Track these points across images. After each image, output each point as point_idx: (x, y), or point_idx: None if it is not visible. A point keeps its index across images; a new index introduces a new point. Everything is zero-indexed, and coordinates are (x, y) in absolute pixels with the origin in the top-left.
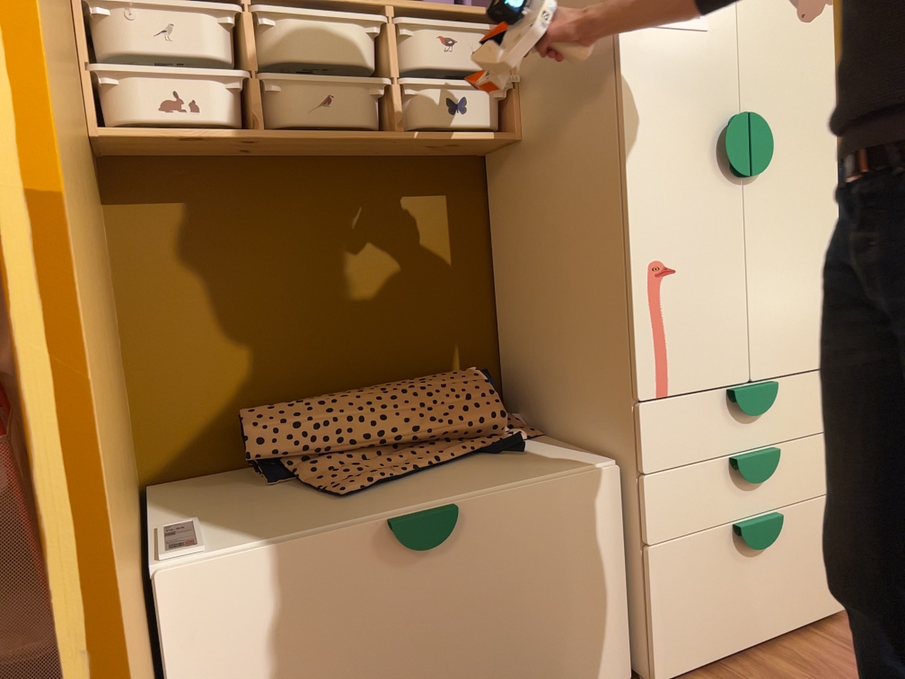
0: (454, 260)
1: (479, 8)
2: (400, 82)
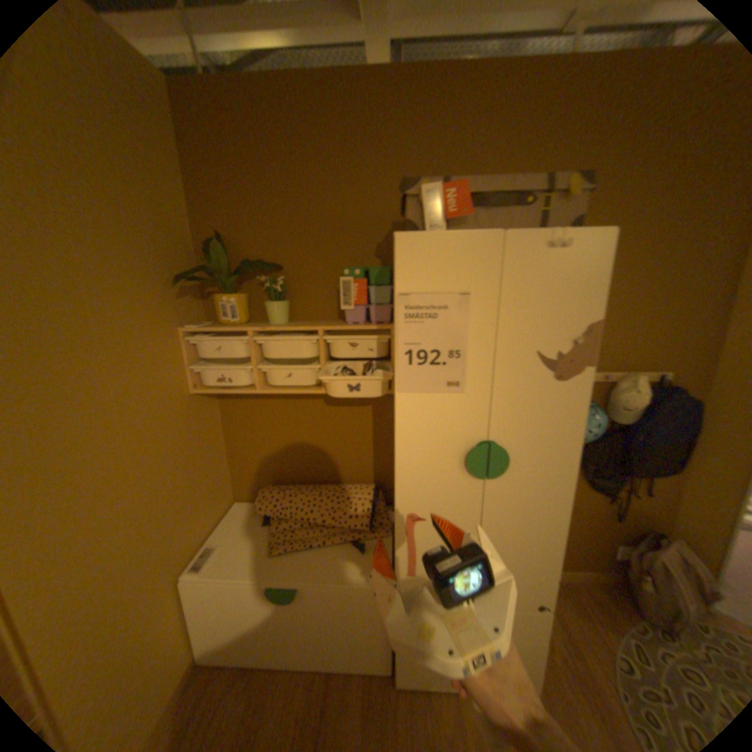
0: (374, 431)
1: (374, 326)
2: (325, 367)
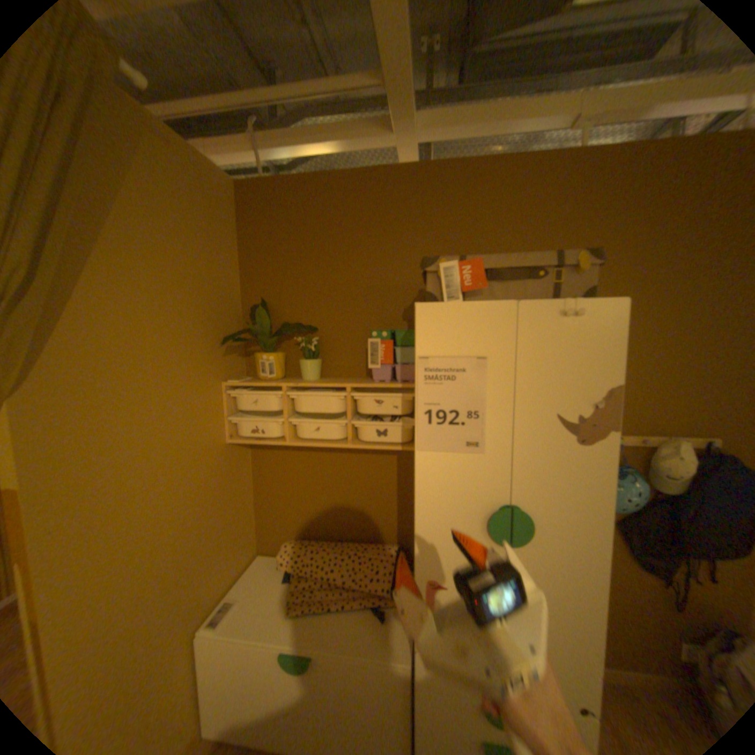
0: (398, 488)
1: (399, 384)
2: (351, 422)
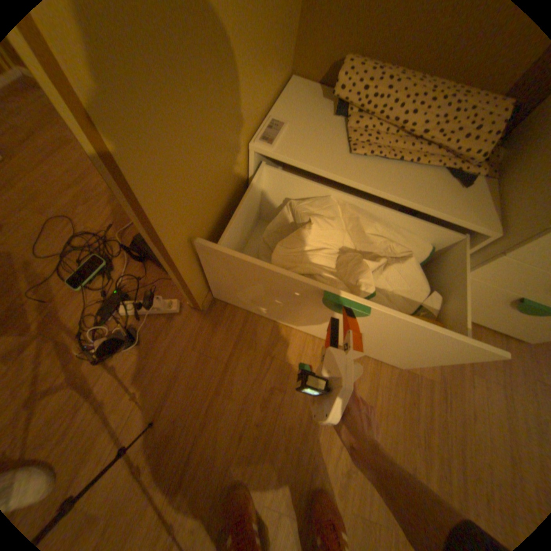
0: None
1: None
2: None
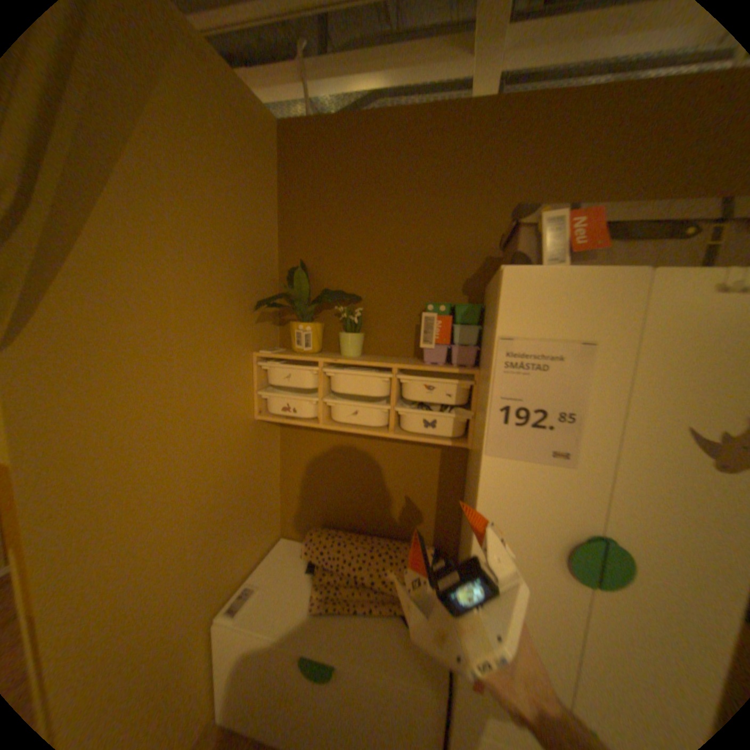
0: (439, 485)
1: (455, 368)
2: (394, 408)
